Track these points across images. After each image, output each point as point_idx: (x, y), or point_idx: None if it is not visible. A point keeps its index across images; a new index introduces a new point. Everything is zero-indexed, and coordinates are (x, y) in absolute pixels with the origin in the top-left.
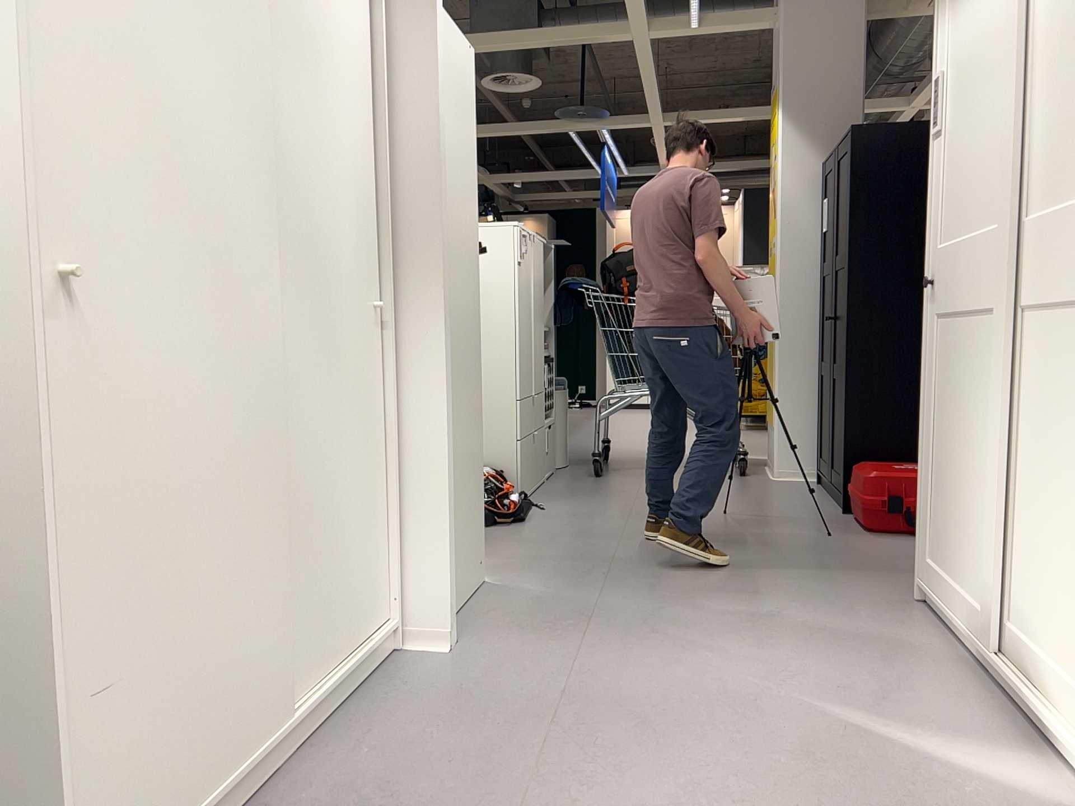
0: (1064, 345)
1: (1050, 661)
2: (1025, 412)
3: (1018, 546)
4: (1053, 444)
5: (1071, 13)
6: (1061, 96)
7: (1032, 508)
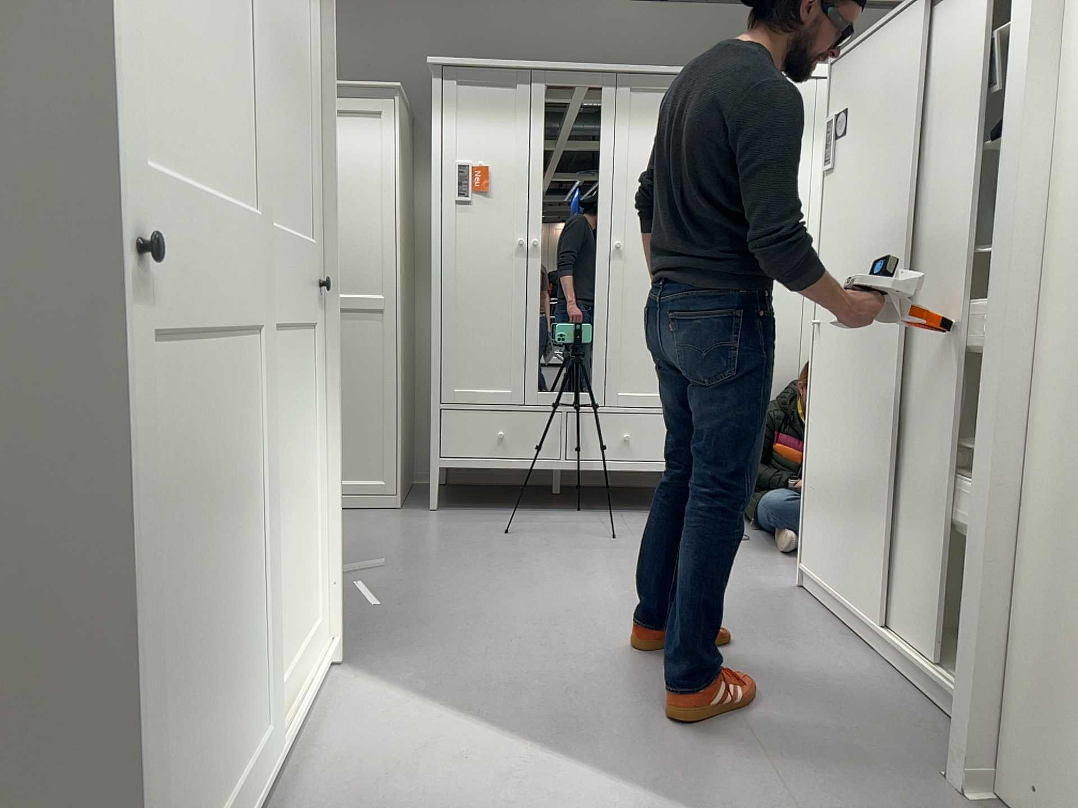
0: (287, 366)
1: (295, 656)
2: (264, 450)
3: (269, 602)
4: (286, 462)
5: (277, 40)
6: (274, 114)
7: (276, 543)
